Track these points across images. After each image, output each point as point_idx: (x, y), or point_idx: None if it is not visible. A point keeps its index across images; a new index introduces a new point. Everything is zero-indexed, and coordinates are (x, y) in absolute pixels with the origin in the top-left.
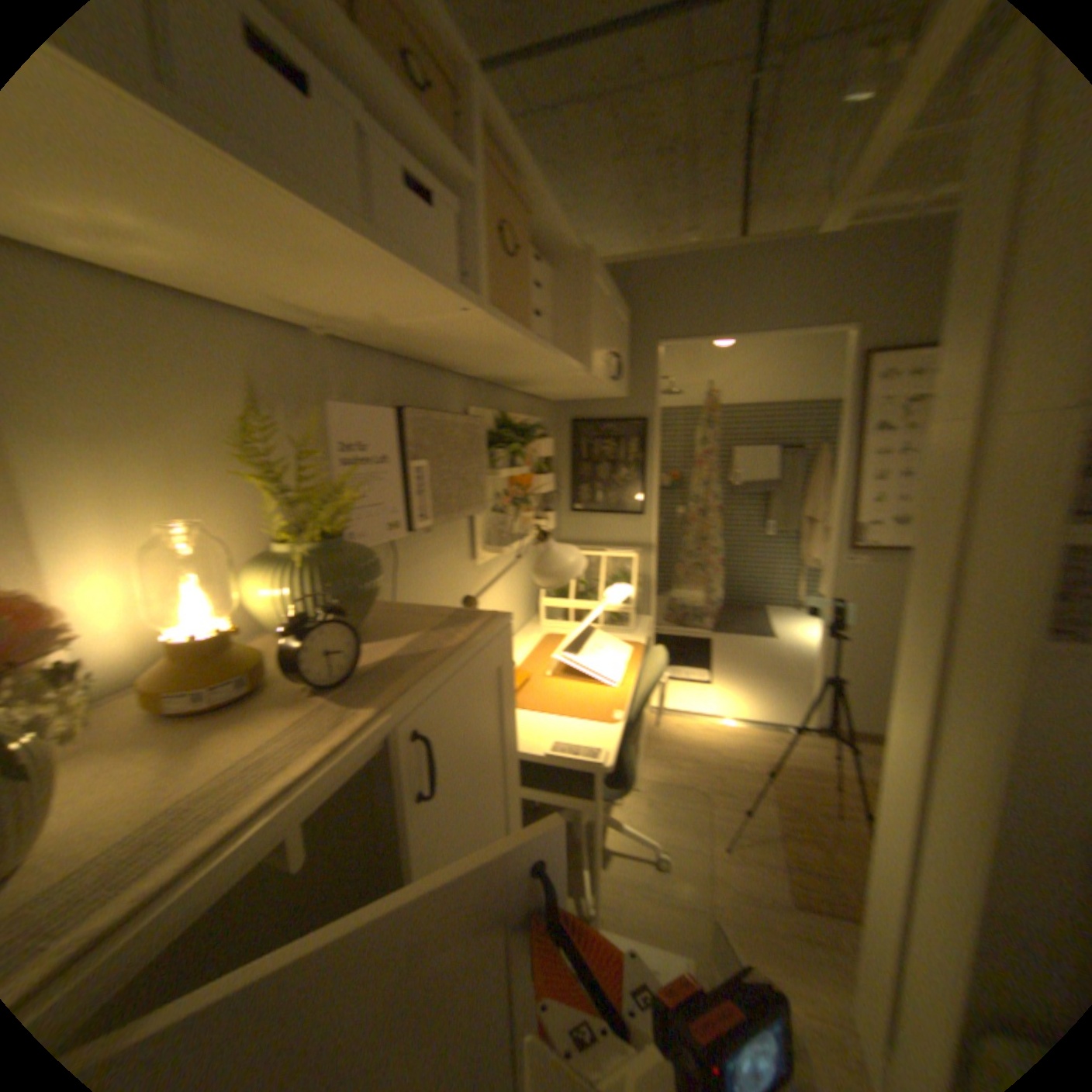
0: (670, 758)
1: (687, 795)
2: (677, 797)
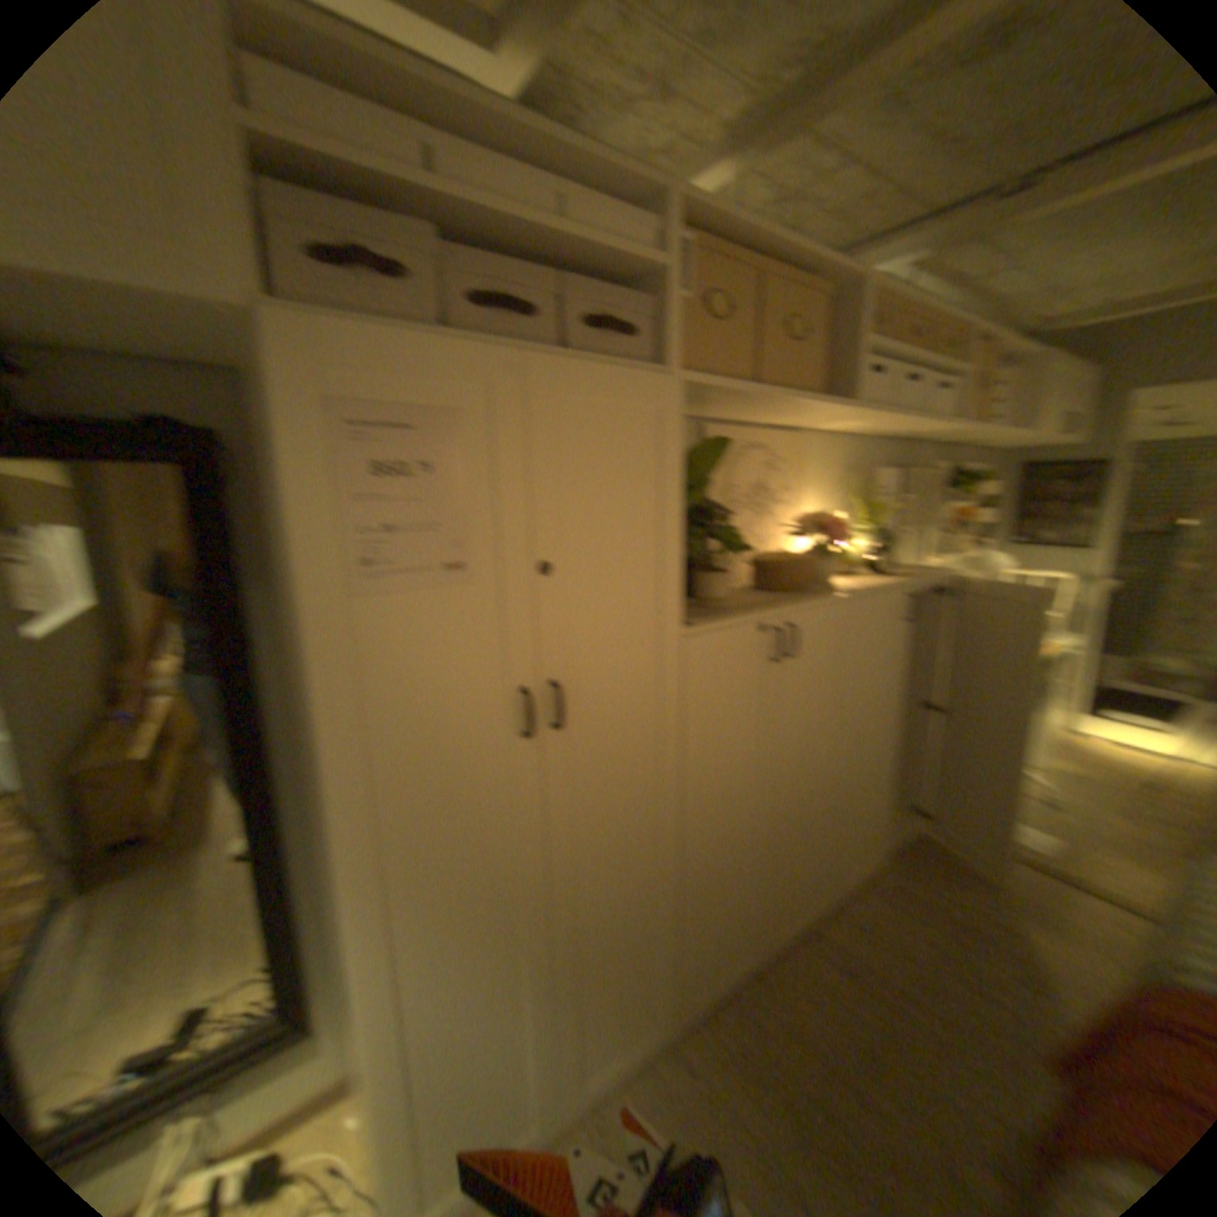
0: (1088, 767)
1: (1098, 788)
2: (1086, 786)
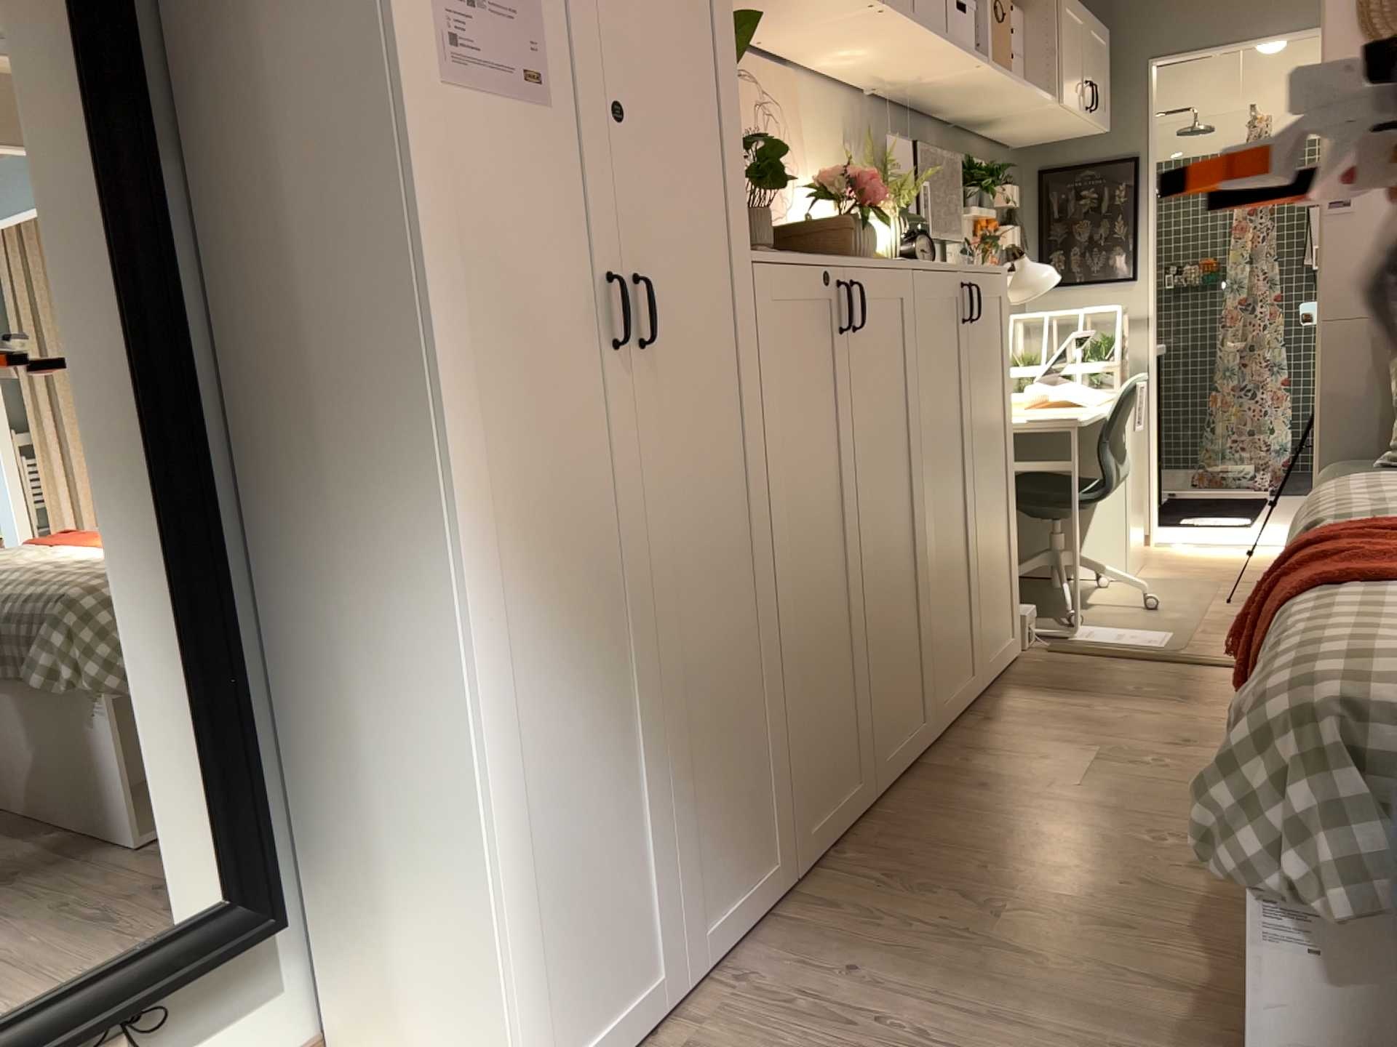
0: (1171, 565)
1: (1187, 580)
2: (1175, 581)
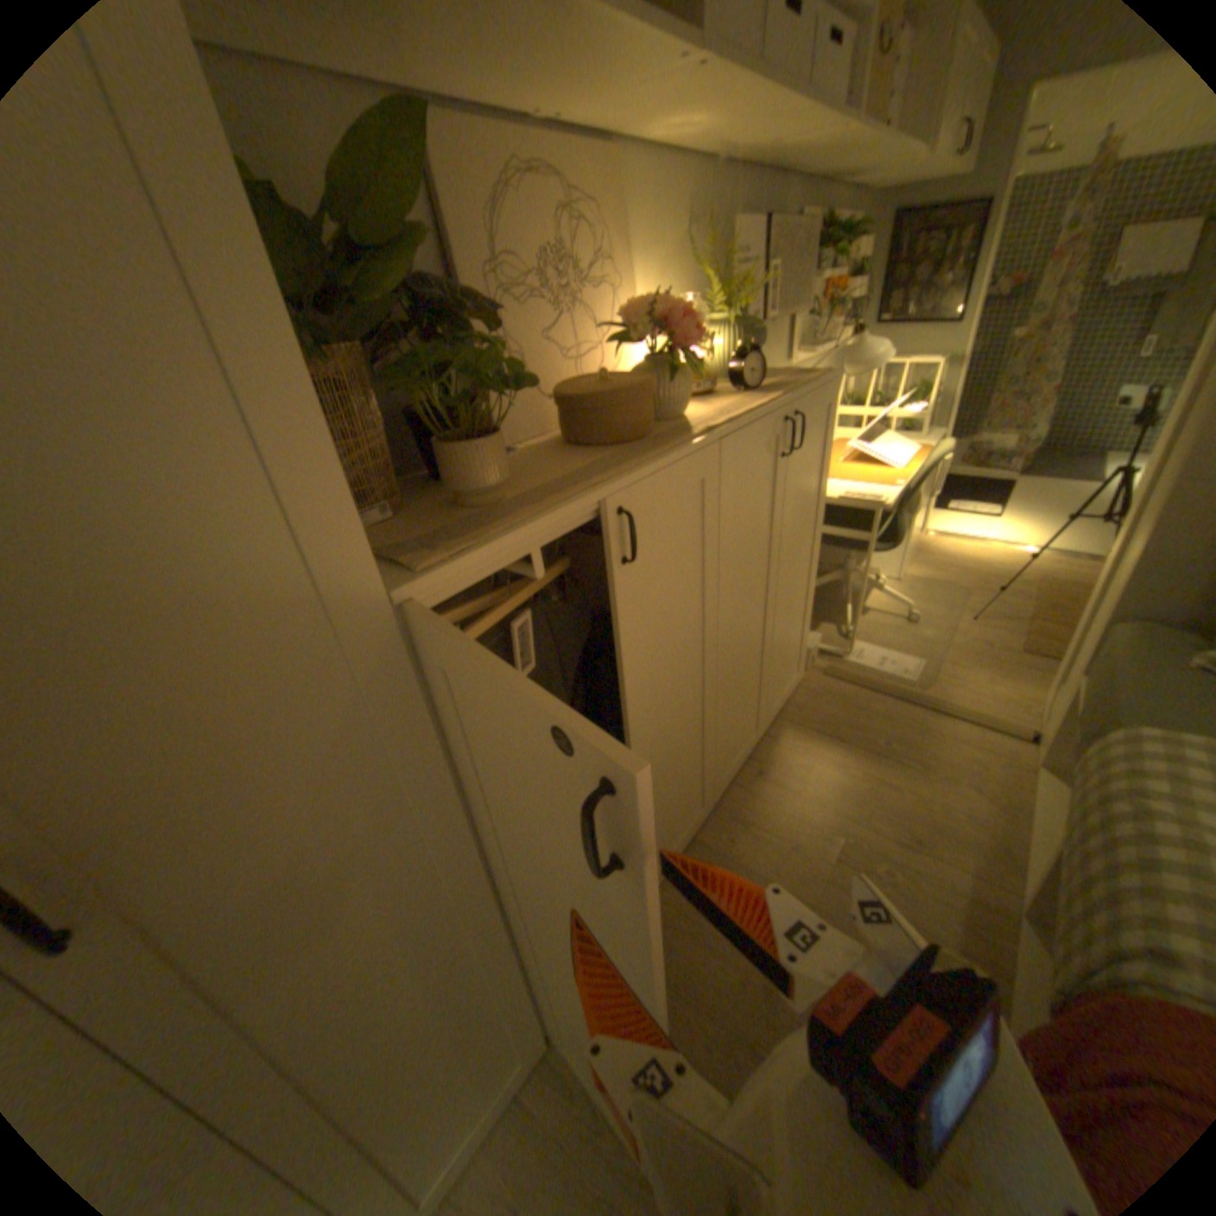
0: (938, 566)
1: (949, 588)
2: (939, 588)
